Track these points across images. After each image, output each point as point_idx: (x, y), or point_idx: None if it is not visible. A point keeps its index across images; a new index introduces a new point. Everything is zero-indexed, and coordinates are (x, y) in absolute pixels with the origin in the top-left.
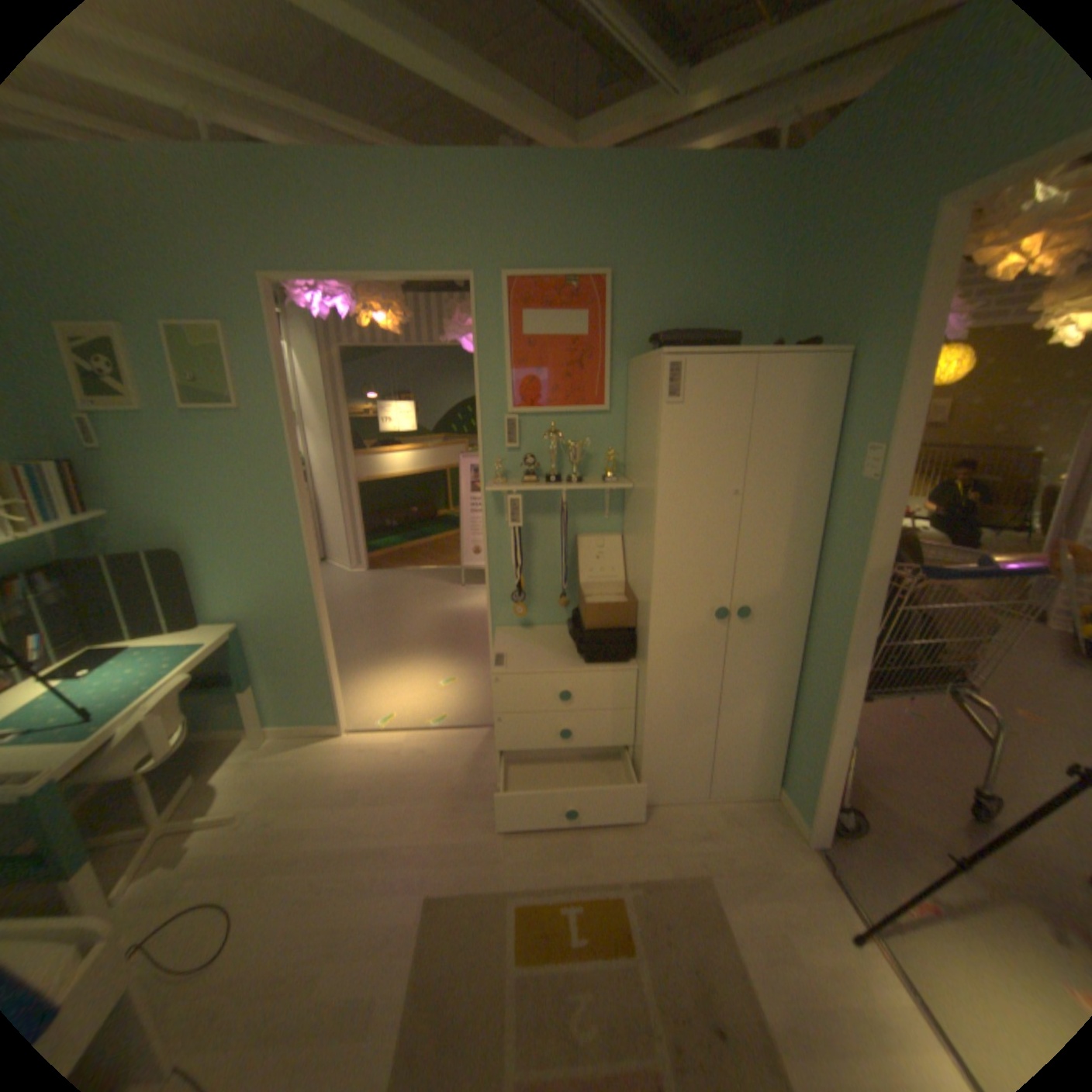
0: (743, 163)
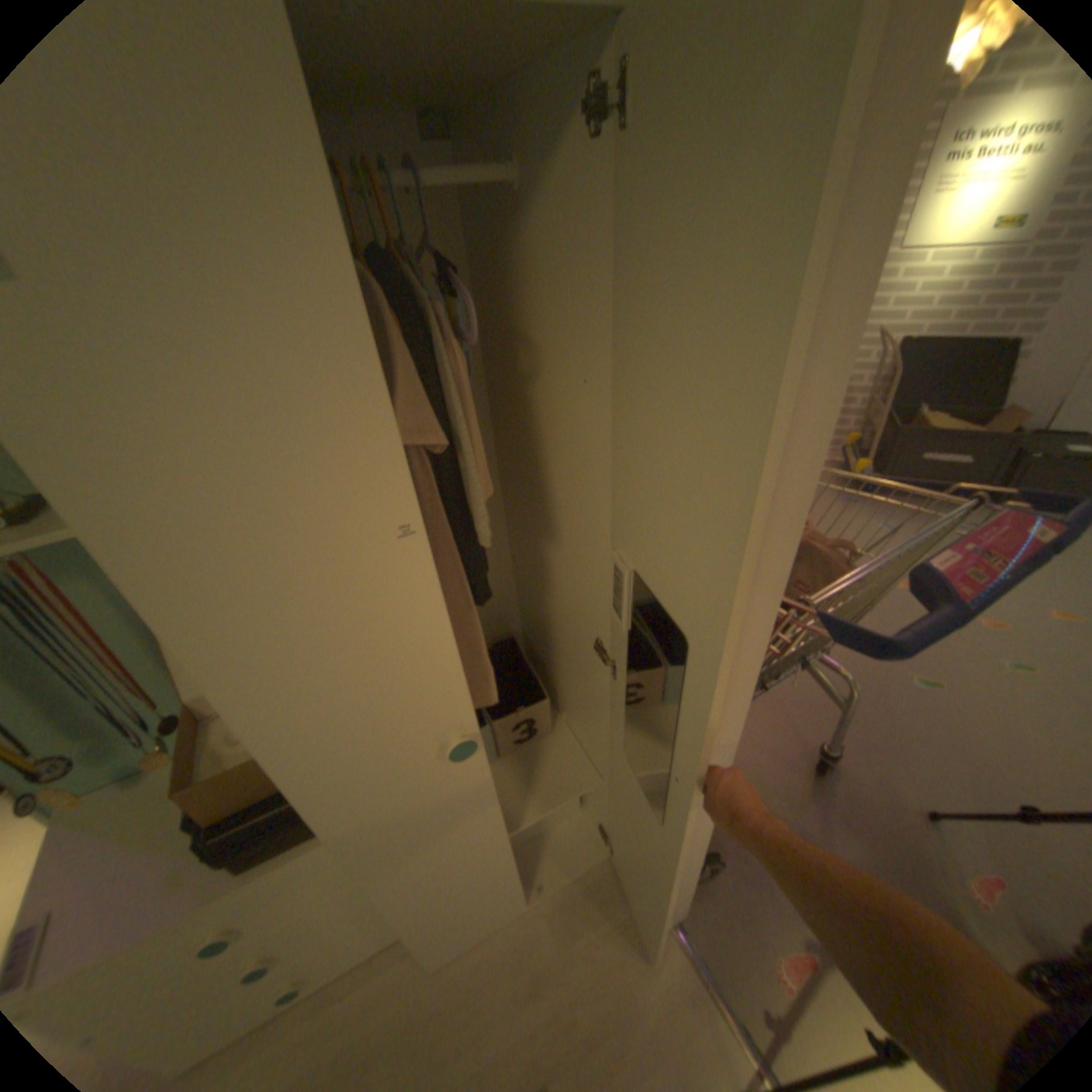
0: None
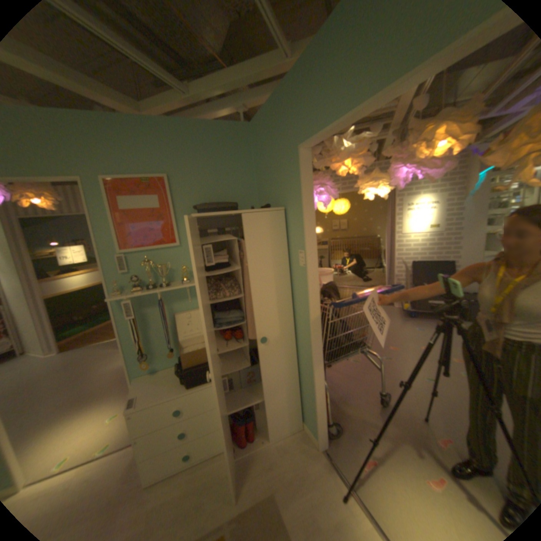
0: (225, 126)
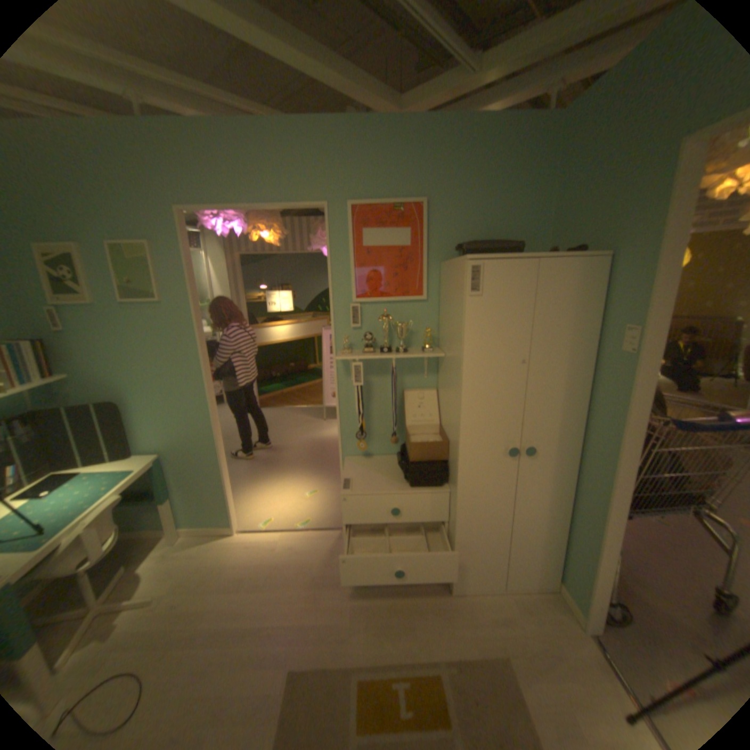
0: (523, 119)
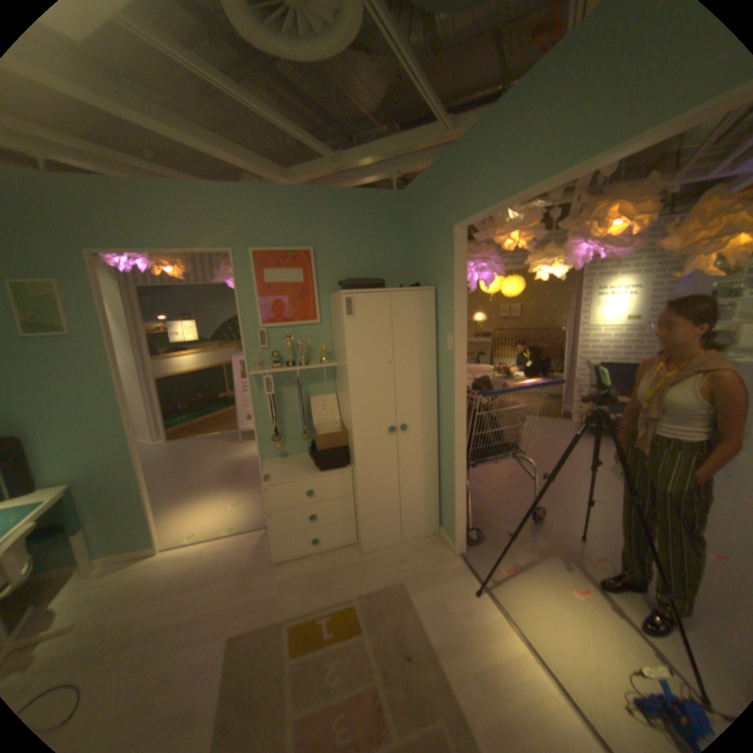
0: (376, 196)
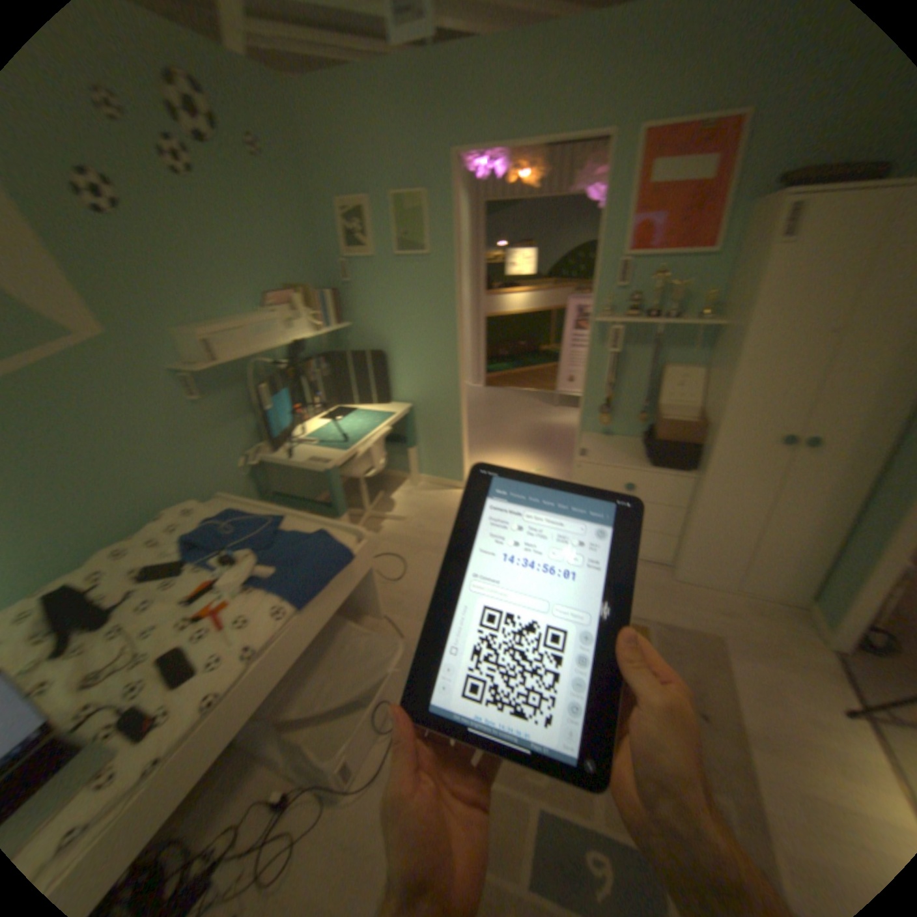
0: None
